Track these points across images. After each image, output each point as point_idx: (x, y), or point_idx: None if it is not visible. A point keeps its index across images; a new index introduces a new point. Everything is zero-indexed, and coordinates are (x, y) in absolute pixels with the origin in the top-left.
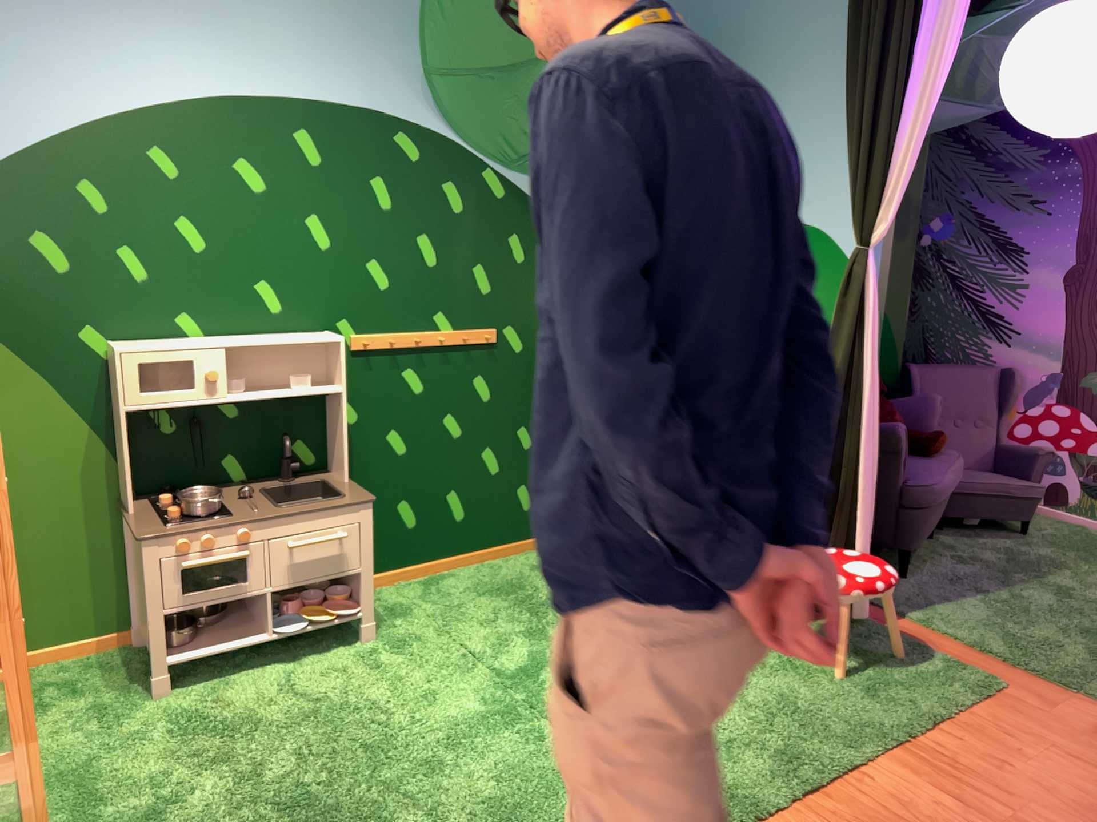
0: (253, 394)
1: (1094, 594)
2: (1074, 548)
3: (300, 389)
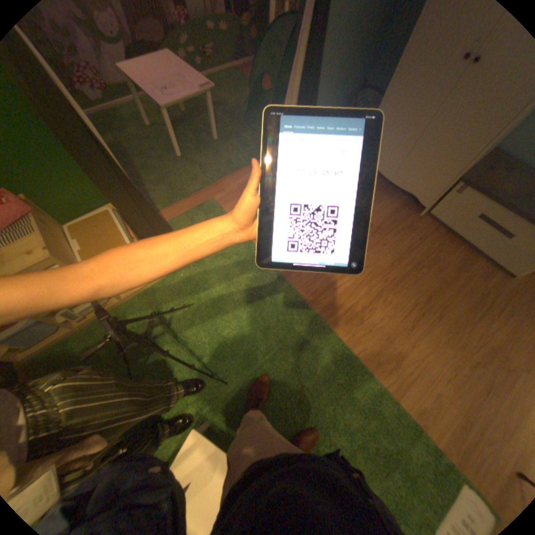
0: None
1: (147, 146)
2: (102, 132)
3: None
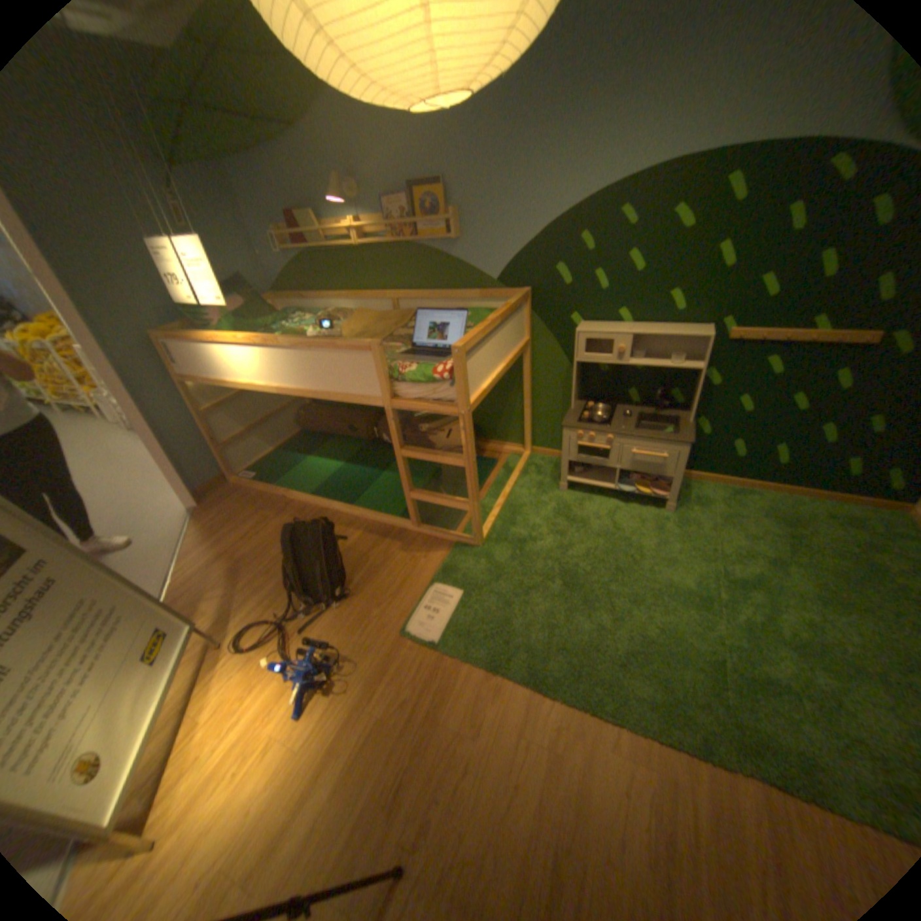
0: (646, 362)
1: None
2: None
3: (675, 363)
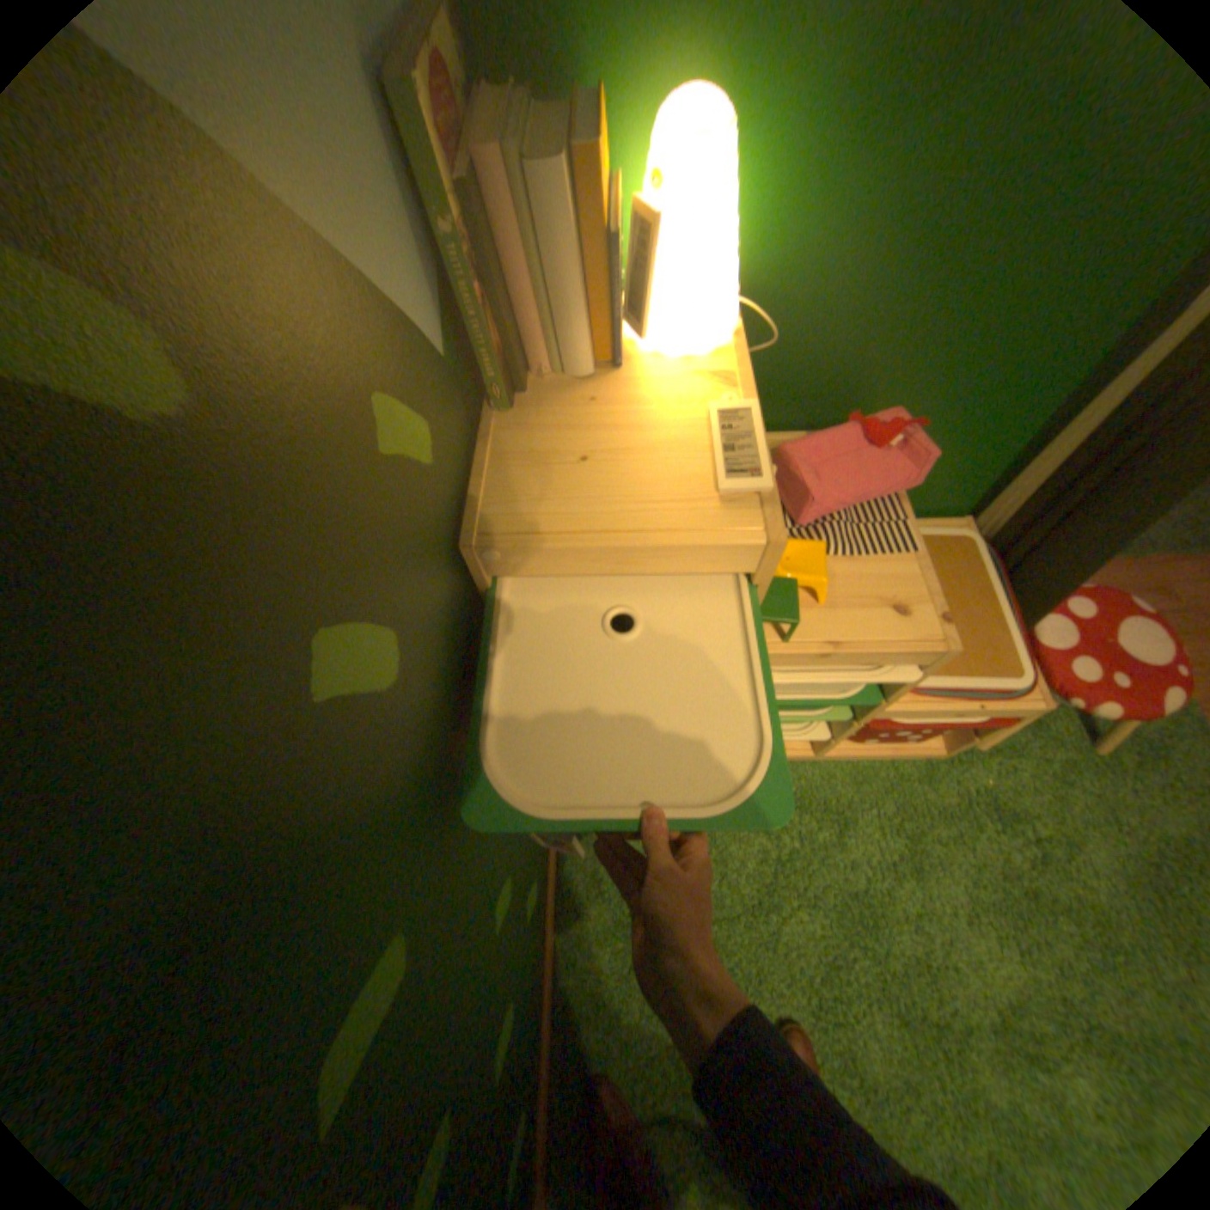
0: None
1: None
2: None
3: None
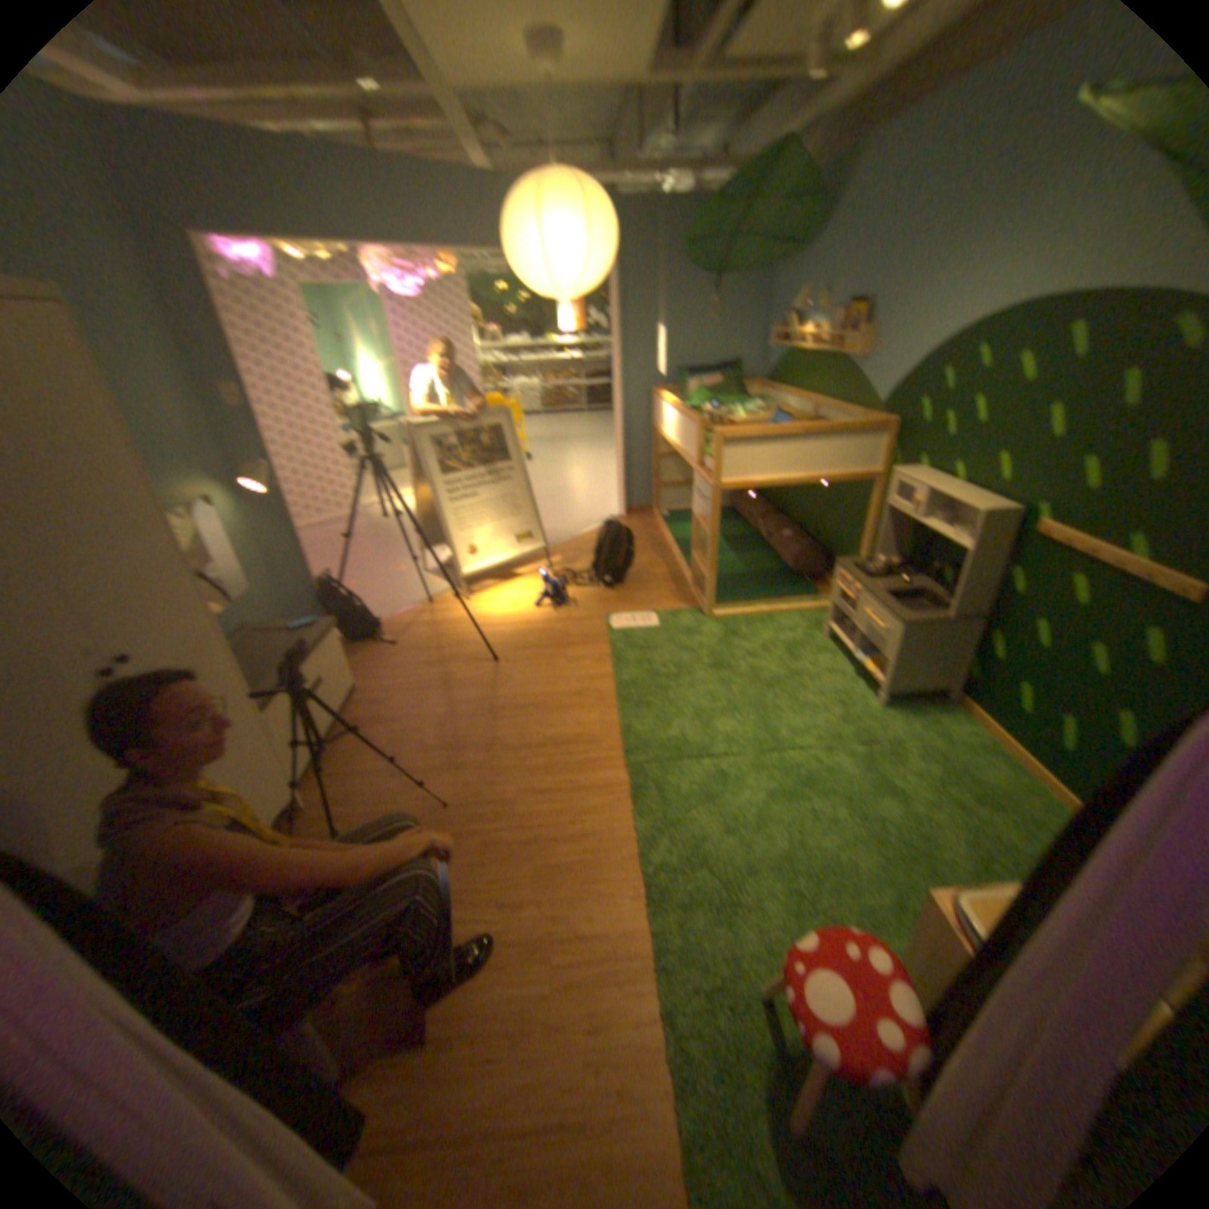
0: (941, 527)
1: None
2: None
3: (962, 538)
